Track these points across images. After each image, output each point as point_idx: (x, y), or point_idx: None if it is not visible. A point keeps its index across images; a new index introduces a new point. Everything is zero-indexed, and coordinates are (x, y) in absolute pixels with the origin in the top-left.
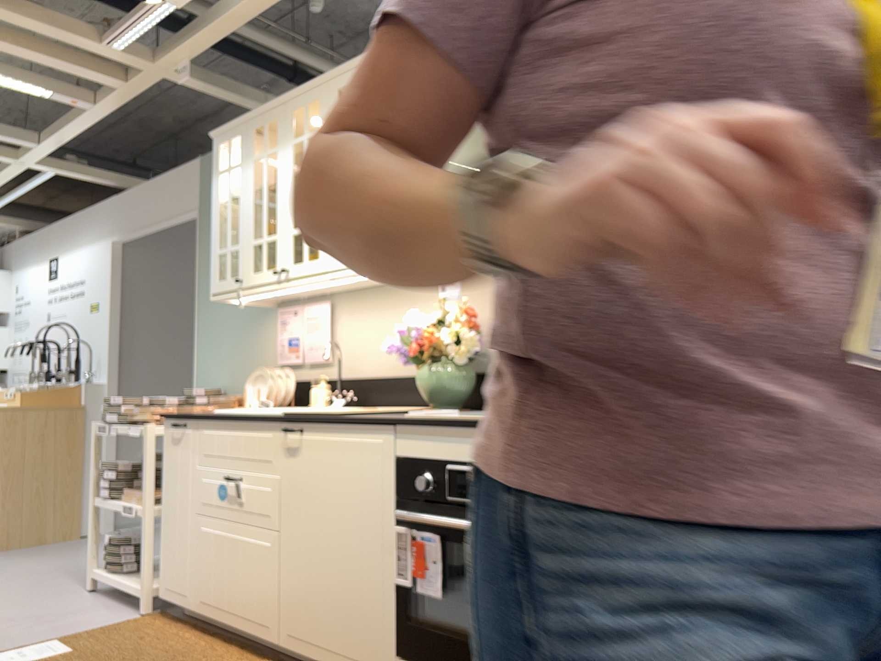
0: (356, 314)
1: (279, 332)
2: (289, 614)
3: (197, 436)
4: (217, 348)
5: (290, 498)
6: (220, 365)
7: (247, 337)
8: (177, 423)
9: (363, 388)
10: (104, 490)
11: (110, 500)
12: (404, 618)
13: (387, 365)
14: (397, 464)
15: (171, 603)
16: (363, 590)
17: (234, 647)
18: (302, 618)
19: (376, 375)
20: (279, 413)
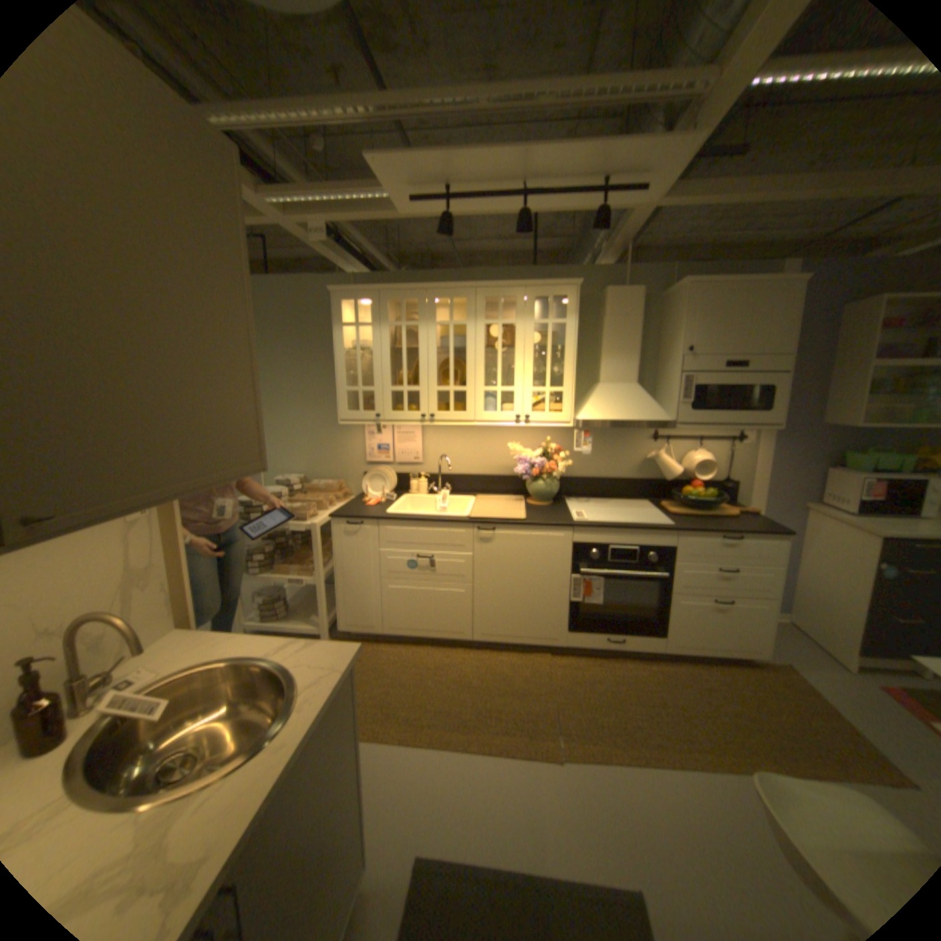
0: (445, 434)
1: (369, 440)
2: (484, 624)
3: (379, 530)
4: (289, 445)
5: (485, 566)
6: (295, 457)
7: (328, 439)
8: (352, 522)
9: (454, 481)
10: (252, 569)
11: (262, 576)
12: (575, 615)
13: (473, 468)
14: (573, 546)
15: (357, 632)
16: (547, 606)
17: (426, 647)
18: (495, 625)
19: (464, 474)
20: (464, 516)
